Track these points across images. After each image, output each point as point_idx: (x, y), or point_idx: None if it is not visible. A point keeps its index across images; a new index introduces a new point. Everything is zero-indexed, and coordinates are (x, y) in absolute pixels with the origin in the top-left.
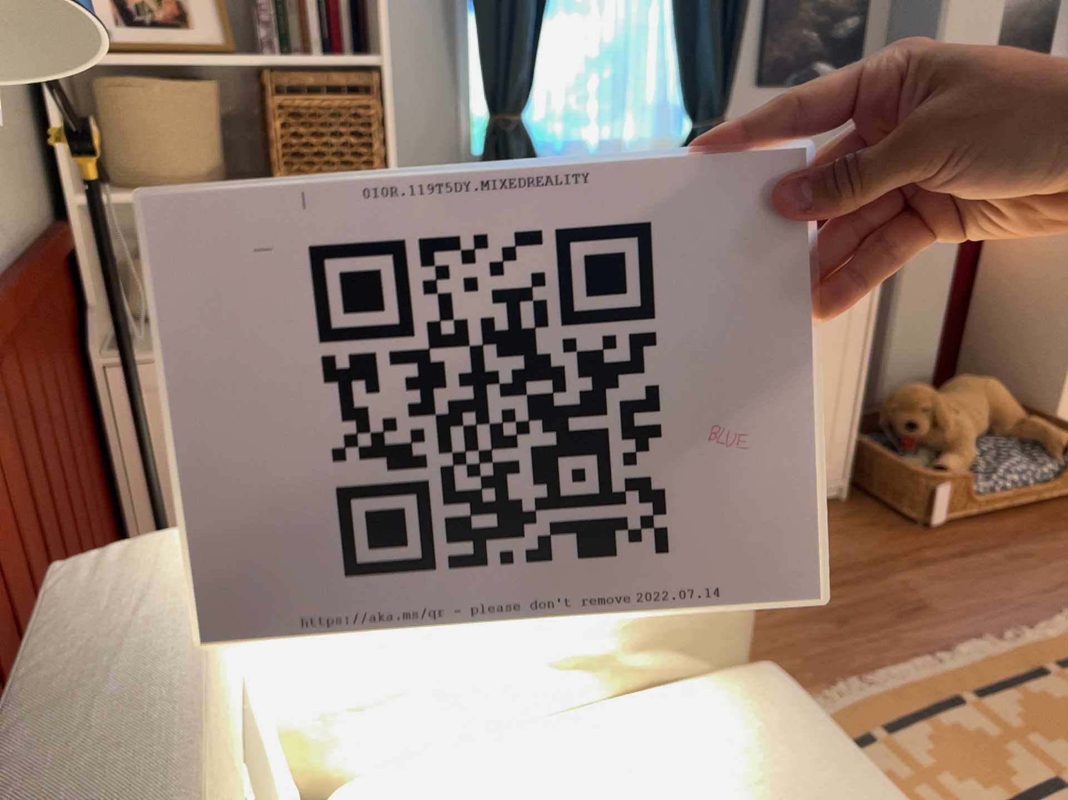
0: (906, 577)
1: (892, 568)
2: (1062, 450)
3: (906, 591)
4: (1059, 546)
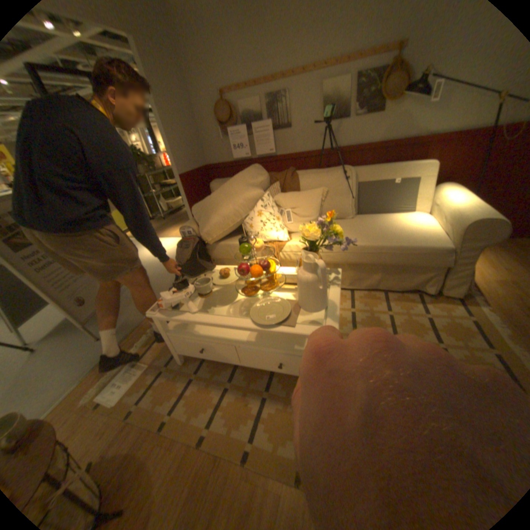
0: None
1: None
2: None
3: None
4: None
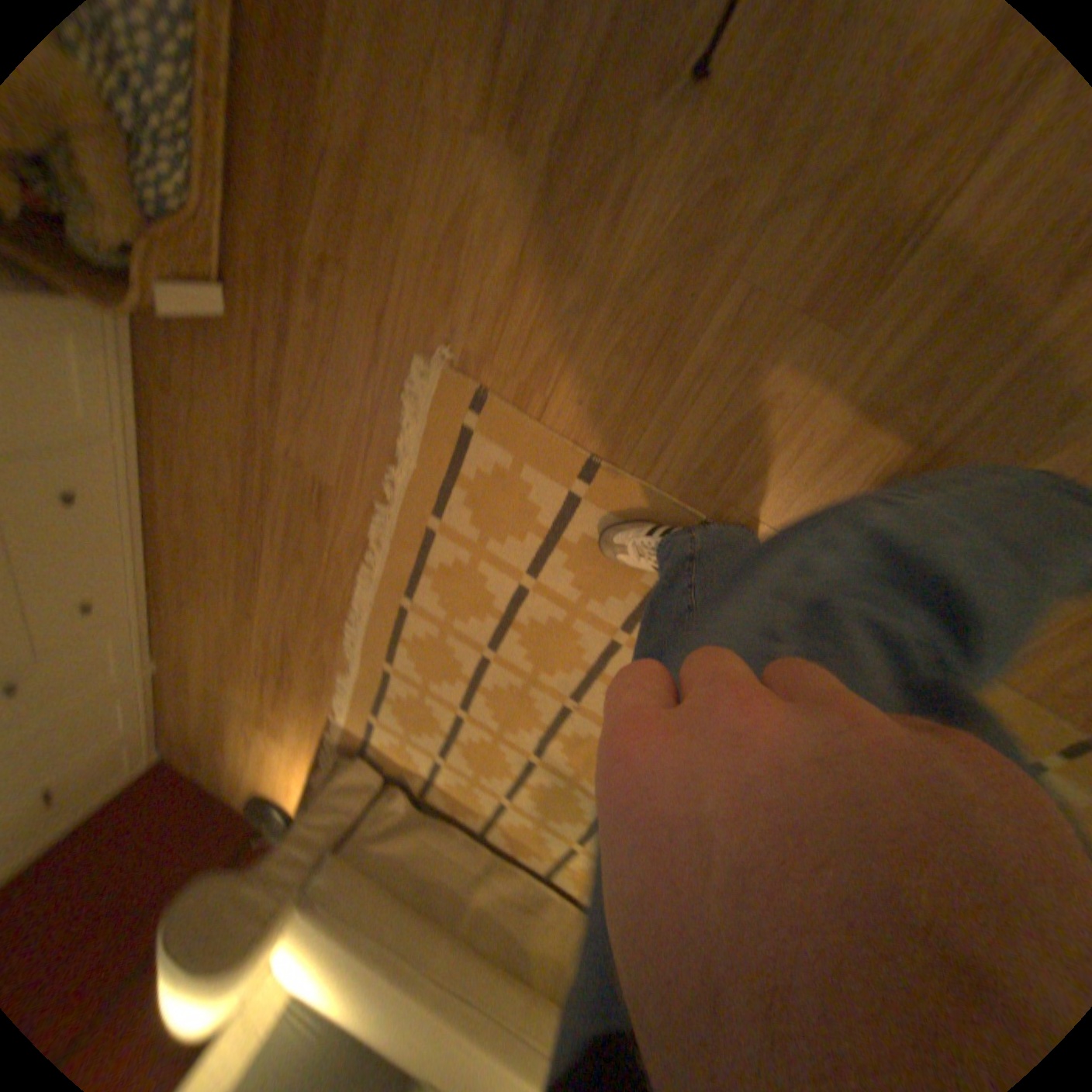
0: (274, 439)
1: (257, 429)
2: None
3: (290, 466)
4: (321, 177)
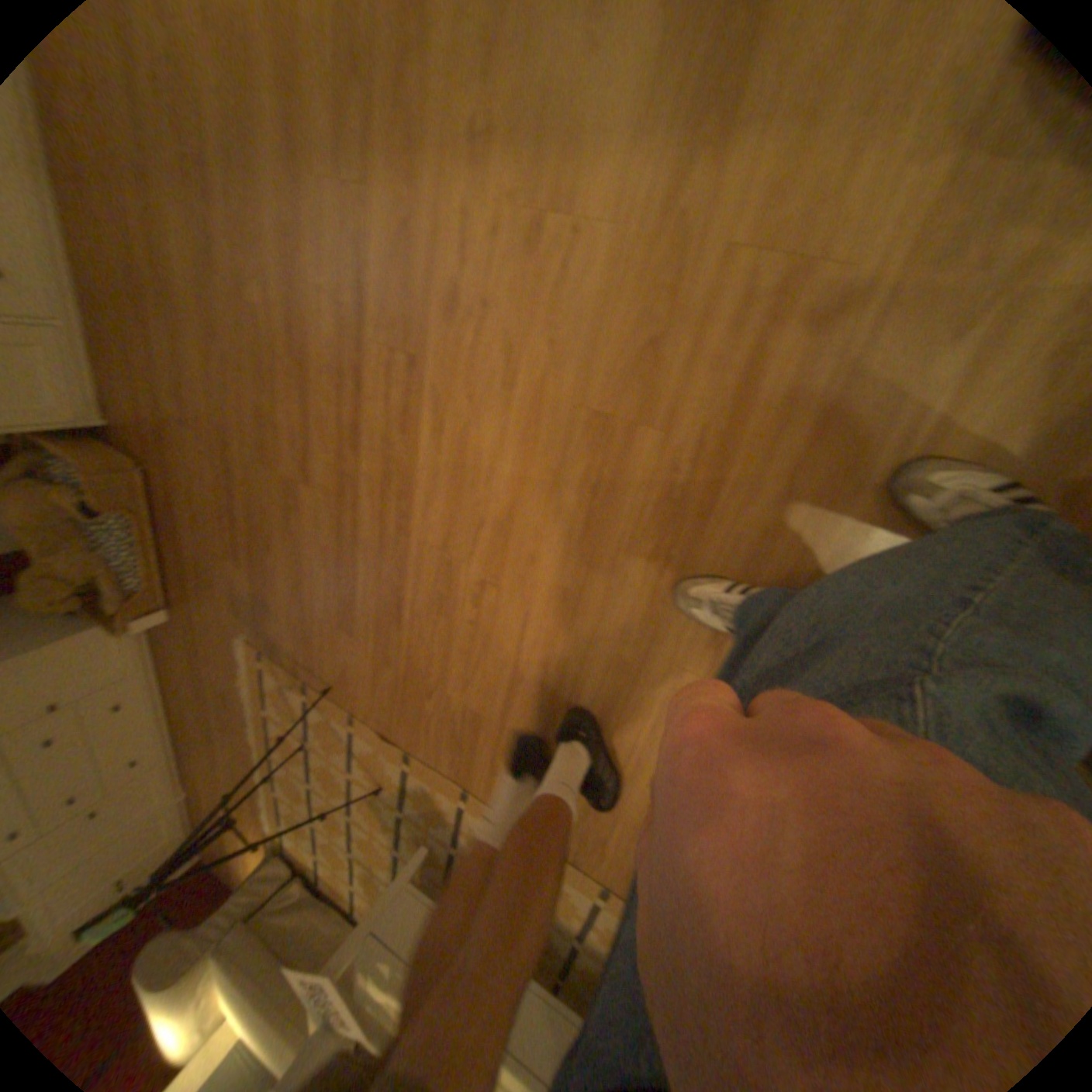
0: (192, 671)
1: (185, 666)
2: (78, 518)
3: (201, 684)
4: (179, 570)
